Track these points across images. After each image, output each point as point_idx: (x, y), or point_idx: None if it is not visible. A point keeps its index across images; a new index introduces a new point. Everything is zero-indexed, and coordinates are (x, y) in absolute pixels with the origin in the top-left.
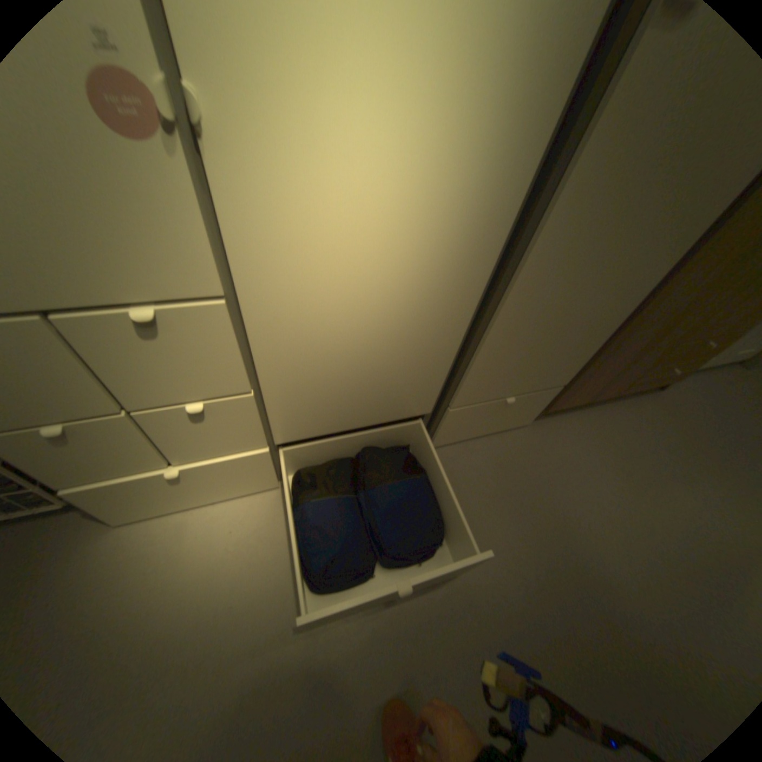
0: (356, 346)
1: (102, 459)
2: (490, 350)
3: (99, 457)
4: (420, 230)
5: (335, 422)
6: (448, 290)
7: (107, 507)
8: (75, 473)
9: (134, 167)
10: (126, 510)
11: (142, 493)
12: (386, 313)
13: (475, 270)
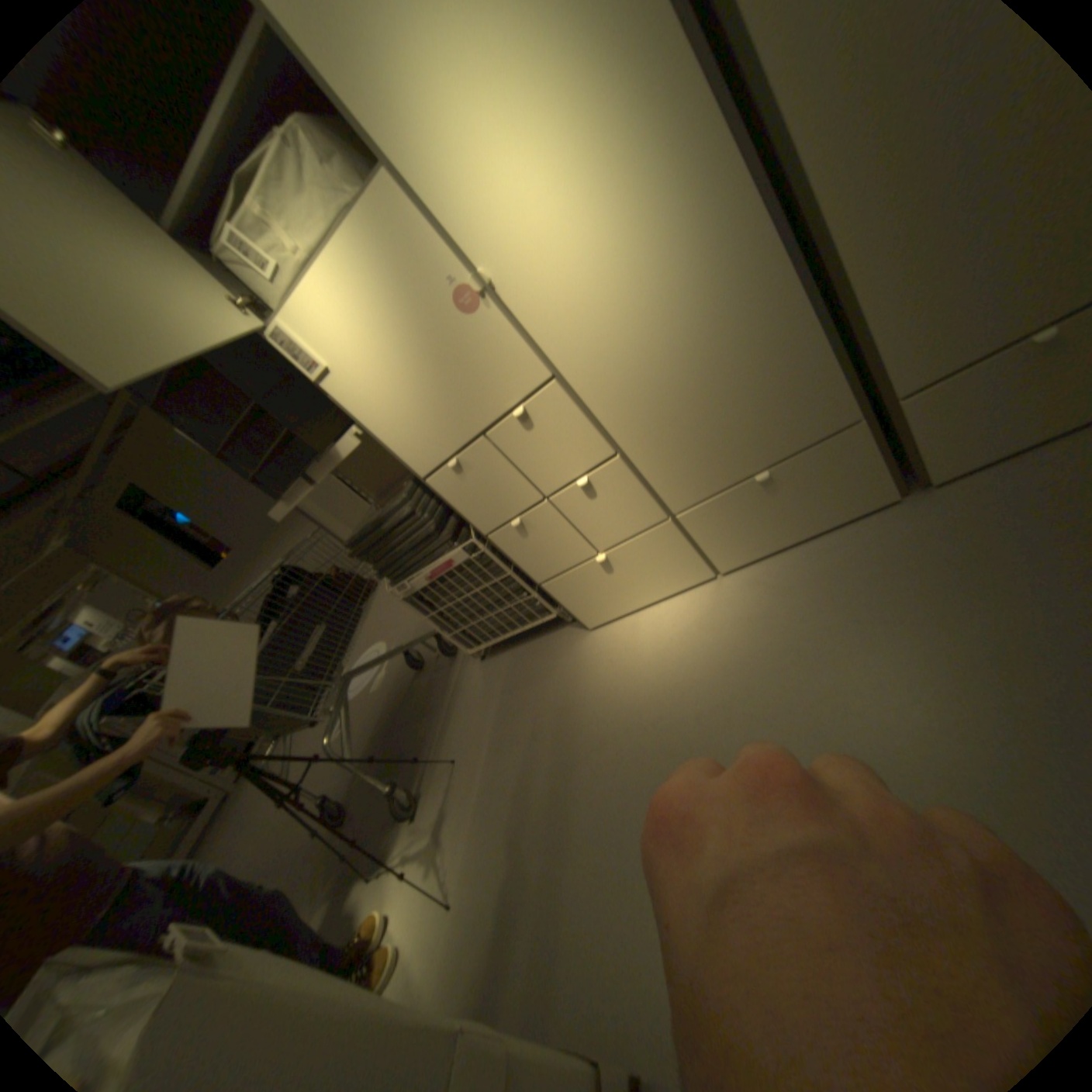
0: (679, 369)
1: (554, 551)
2: (881, 282)
3: (552, 548)
4: (652, 233)
5: (726, 471)
6: (731, 257)
7: (579, 609)
8: (545, 567)
9: (483, 327)
10: (593, 613)
11: (595, 590)
12: (682, 320)
13: (744, 218)
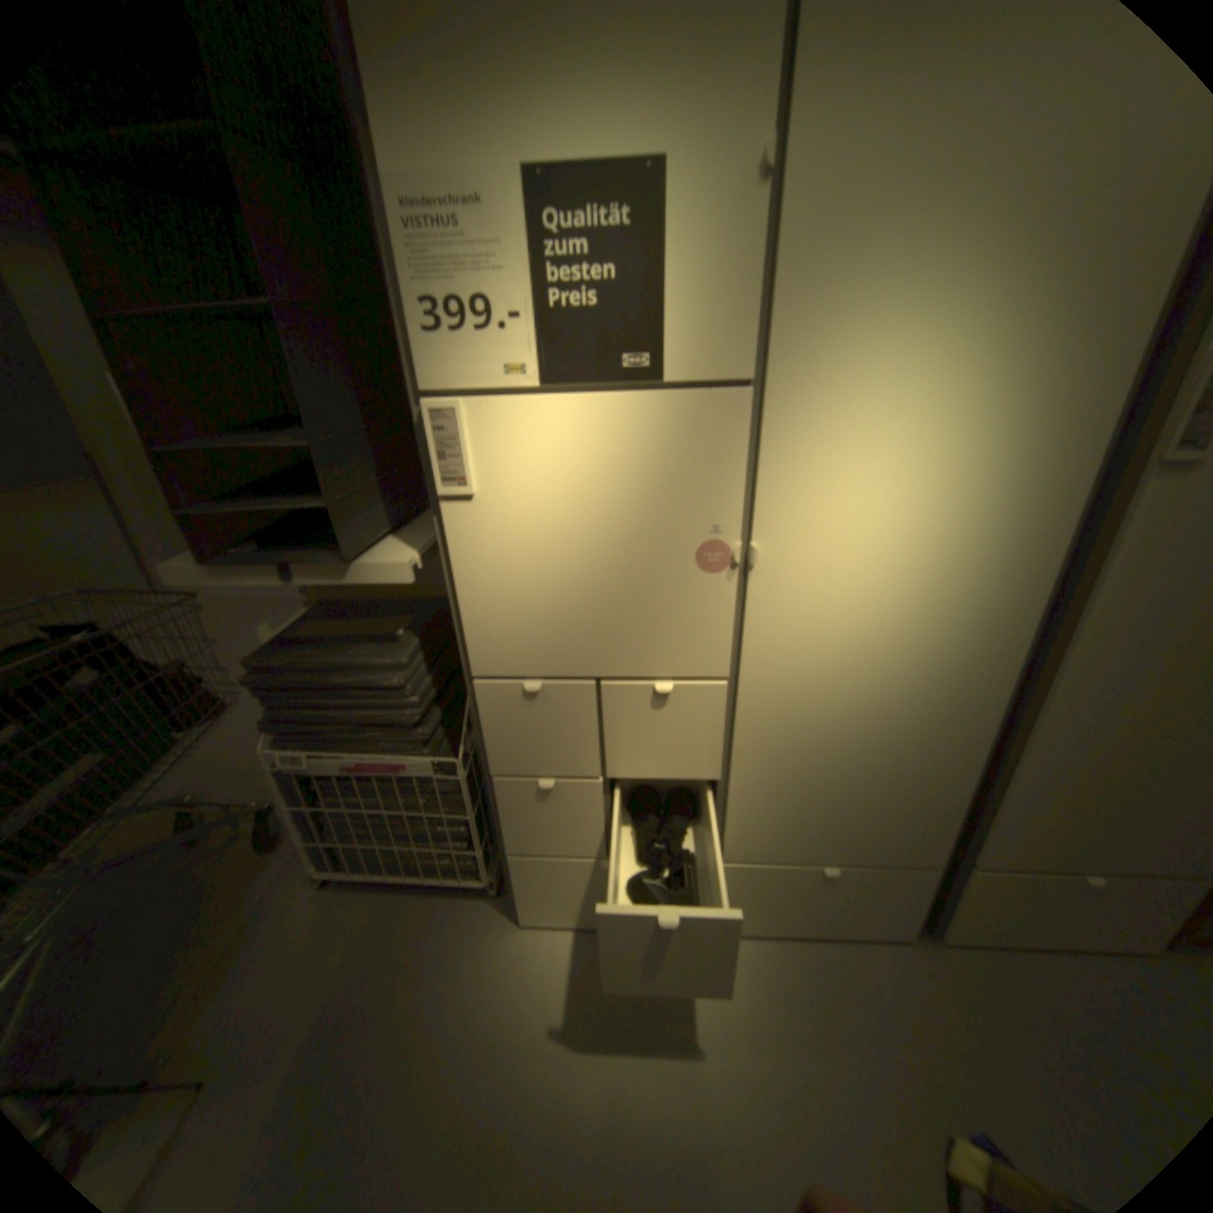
0: (844, 746)
1: (559, 831)
2: (1036, 783)
3: (559, 827)
4: (924, 634)
5: (803, 849)
6: (961, 694)
7: (529, 900)
8: (531, 841)
9: (703, 591)
10: (541, 911)
11: (567, 890)
12: (883, 712)
13: (995, 675)
